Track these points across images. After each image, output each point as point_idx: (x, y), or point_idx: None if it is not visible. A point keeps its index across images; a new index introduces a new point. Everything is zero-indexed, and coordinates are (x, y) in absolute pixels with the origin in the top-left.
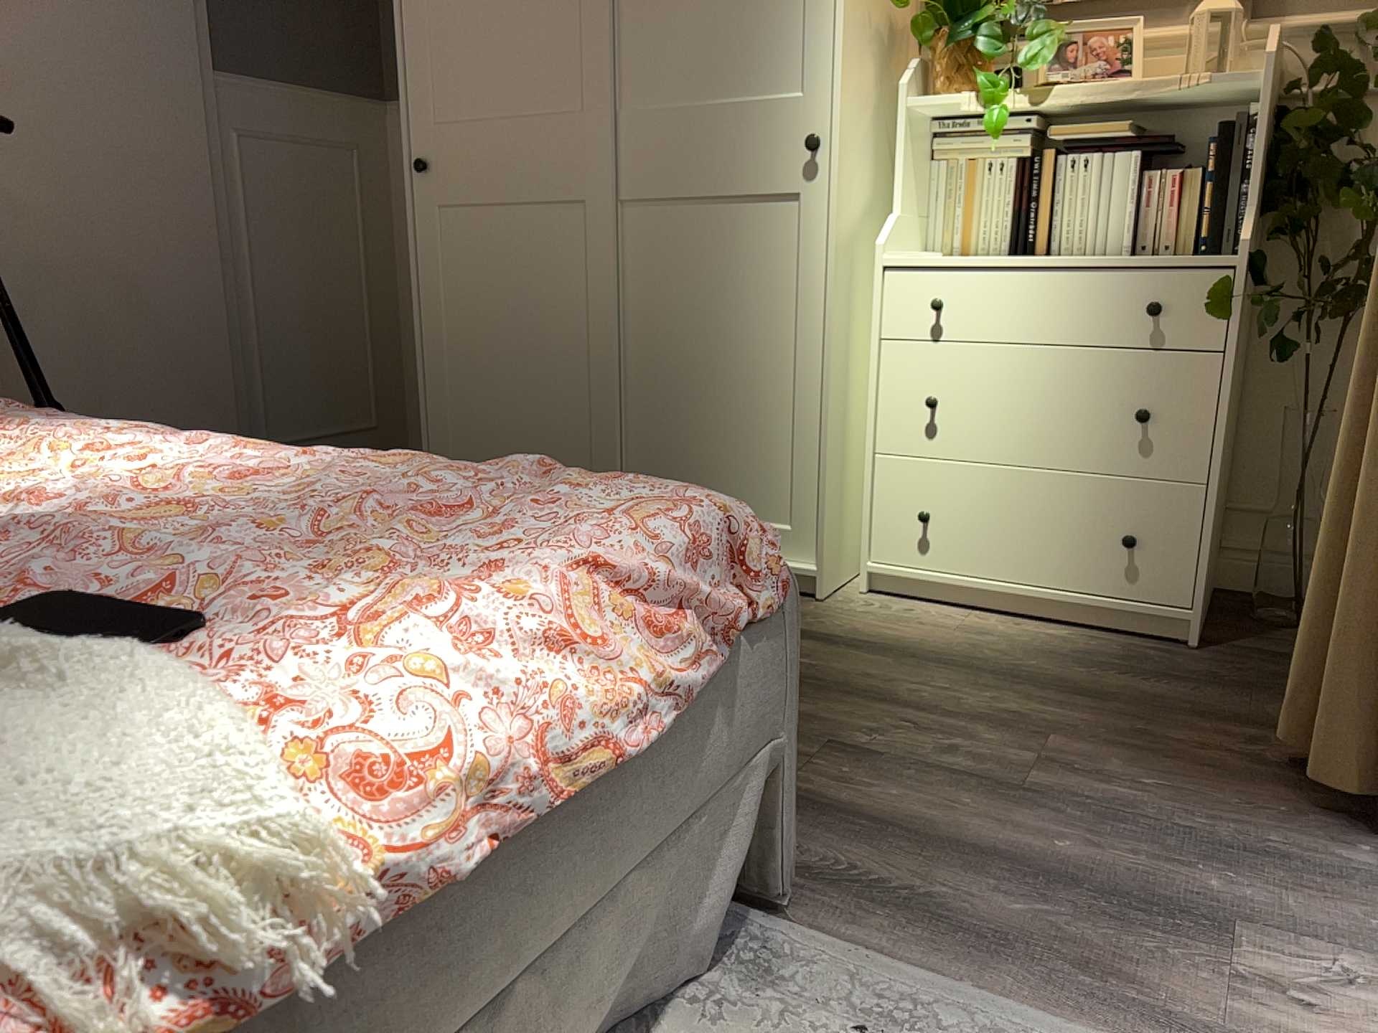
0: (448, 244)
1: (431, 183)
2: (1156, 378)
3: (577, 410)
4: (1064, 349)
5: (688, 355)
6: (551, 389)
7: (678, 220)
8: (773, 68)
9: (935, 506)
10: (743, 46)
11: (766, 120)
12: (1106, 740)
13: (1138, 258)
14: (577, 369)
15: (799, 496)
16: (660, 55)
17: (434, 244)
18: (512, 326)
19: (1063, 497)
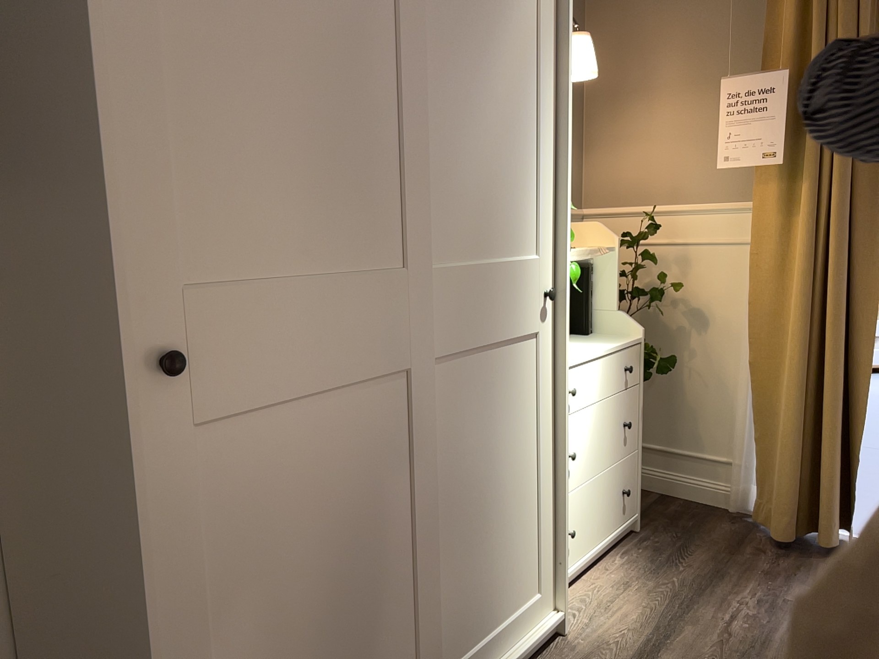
0: (208, 479)
1: (175, 384)
2: (627, 403)
3: (400, 613)
4: (606, 400)
5: (477, 493)
6: (371, 608)
7: (470, 369)
8: (524, 234)
9: (570, 523)
10: (508, 213)
11: (524, 275)
12: (773, 584)
13: (606, 342)
14: (399, 566)
15: (543, 566)
16: (454, 211)
17: (183, 489)
18: (319, 557)
19: (608, 483)
